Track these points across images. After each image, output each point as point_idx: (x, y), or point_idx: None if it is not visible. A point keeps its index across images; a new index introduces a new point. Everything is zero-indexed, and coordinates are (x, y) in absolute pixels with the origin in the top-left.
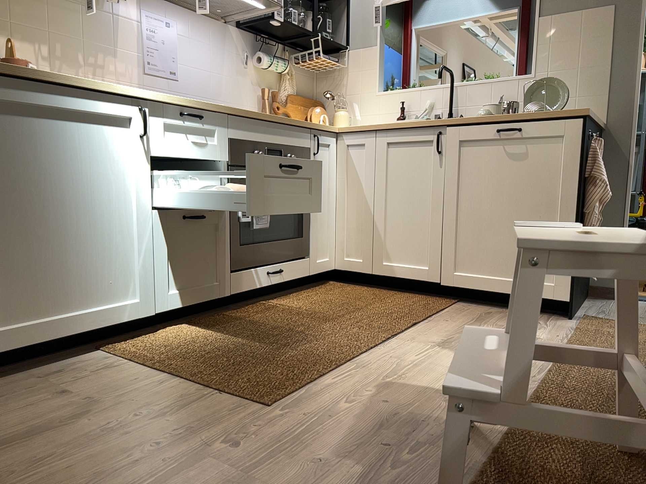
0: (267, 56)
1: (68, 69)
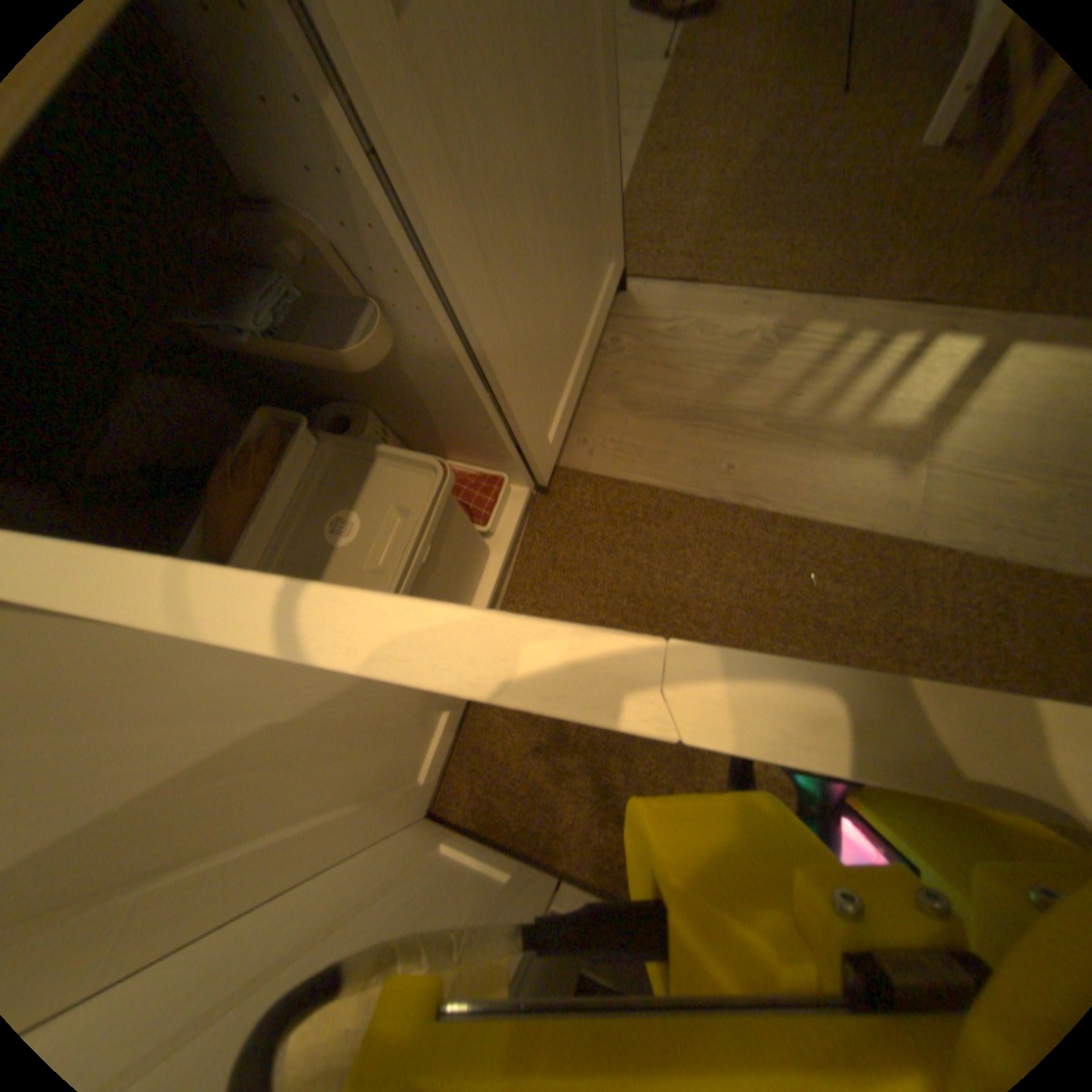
0: None
1: None
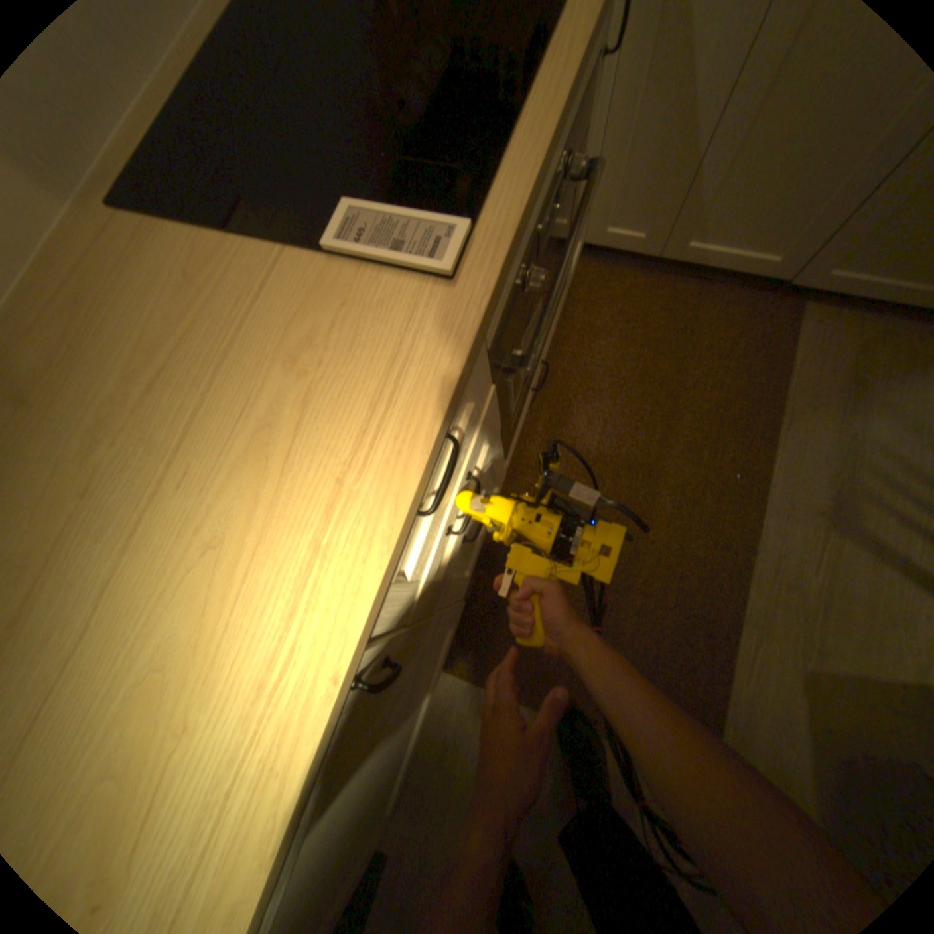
0: None
1: None
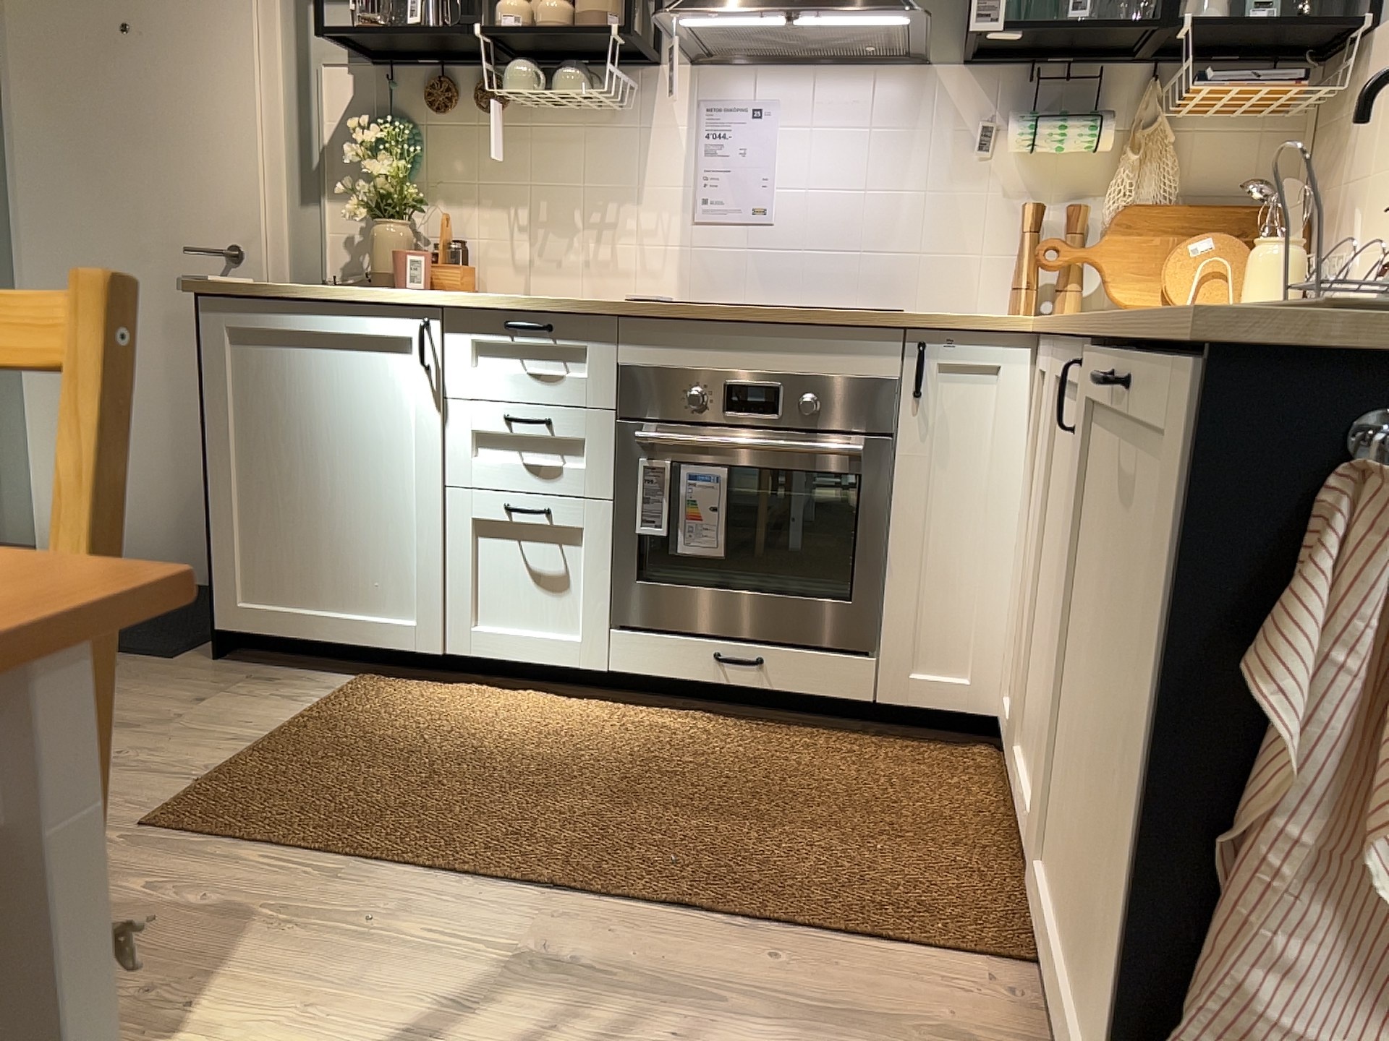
0: (1021, 117)
1: (550, 235)
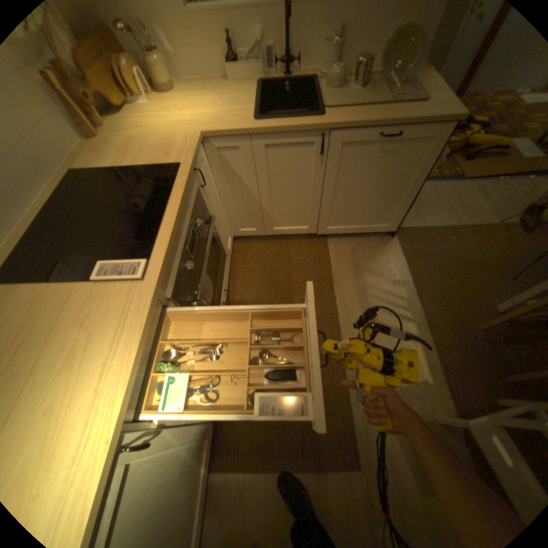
0: None
1: None
